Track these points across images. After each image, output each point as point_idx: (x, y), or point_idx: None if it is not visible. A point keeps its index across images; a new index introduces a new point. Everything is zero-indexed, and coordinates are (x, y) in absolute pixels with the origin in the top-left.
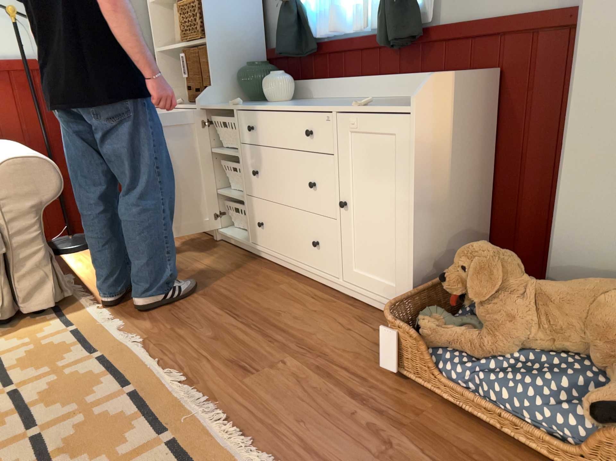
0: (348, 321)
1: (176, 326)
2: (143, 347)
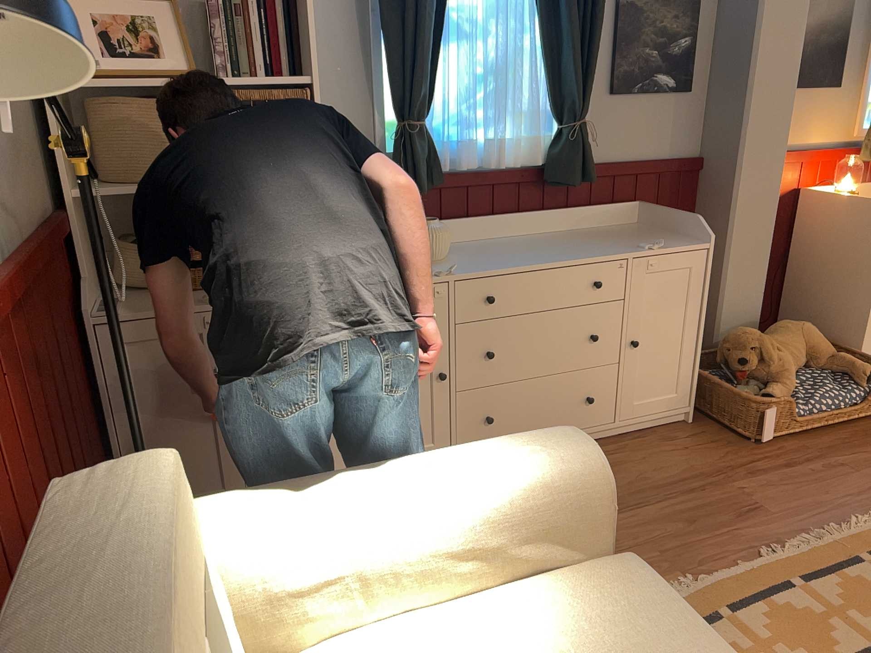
0: (670, 445)
1: (655, 549)
2: (705, 575)
